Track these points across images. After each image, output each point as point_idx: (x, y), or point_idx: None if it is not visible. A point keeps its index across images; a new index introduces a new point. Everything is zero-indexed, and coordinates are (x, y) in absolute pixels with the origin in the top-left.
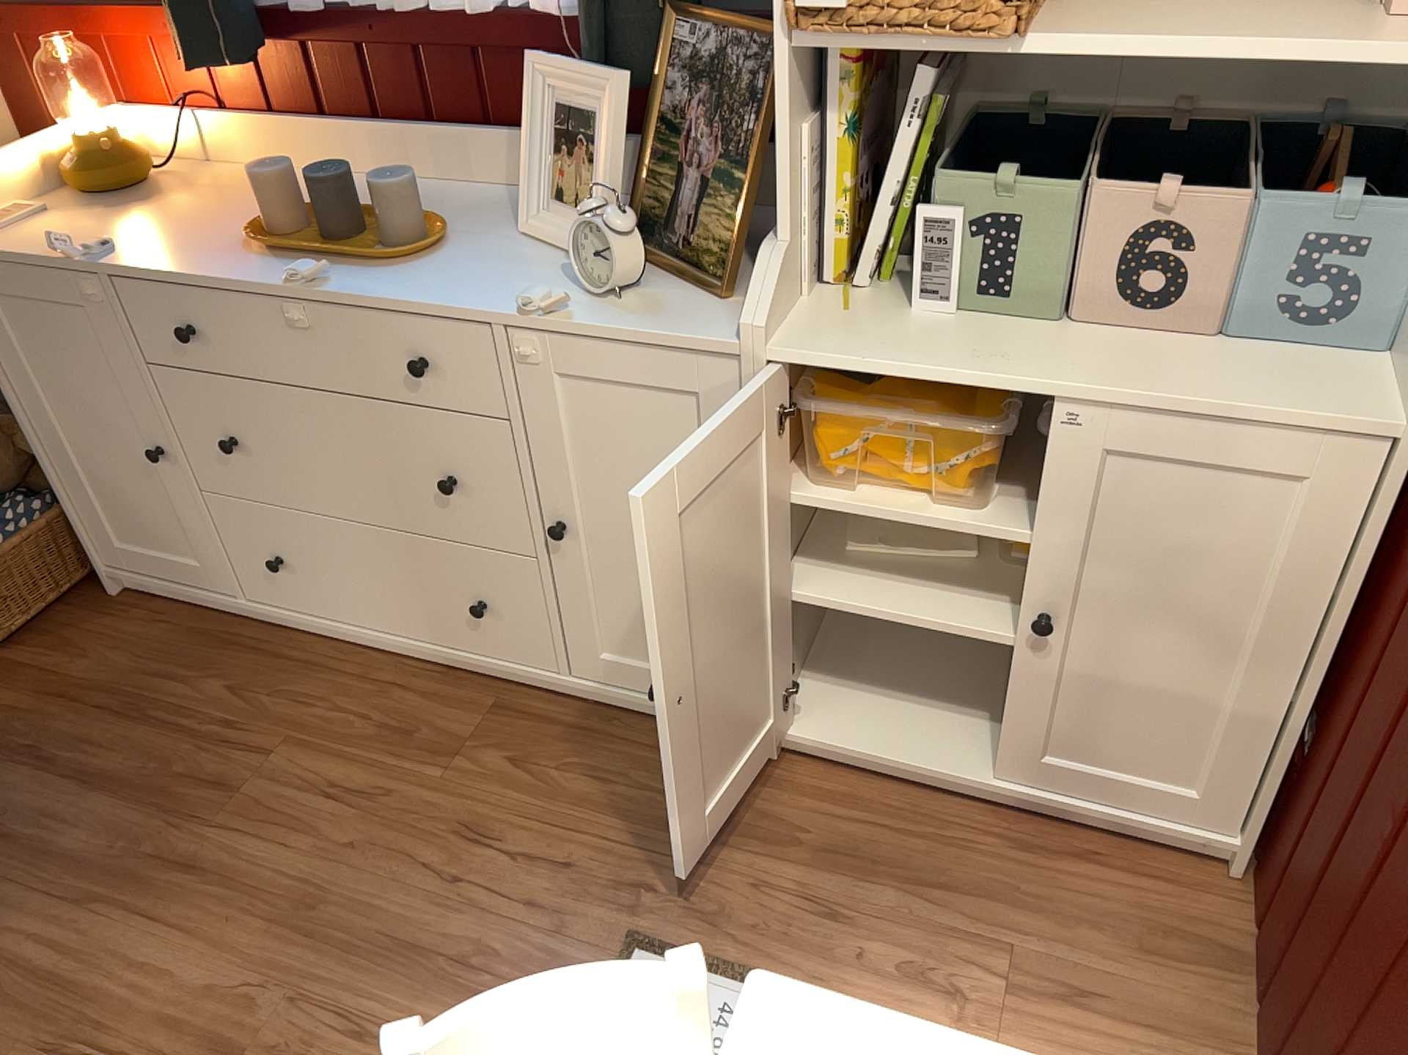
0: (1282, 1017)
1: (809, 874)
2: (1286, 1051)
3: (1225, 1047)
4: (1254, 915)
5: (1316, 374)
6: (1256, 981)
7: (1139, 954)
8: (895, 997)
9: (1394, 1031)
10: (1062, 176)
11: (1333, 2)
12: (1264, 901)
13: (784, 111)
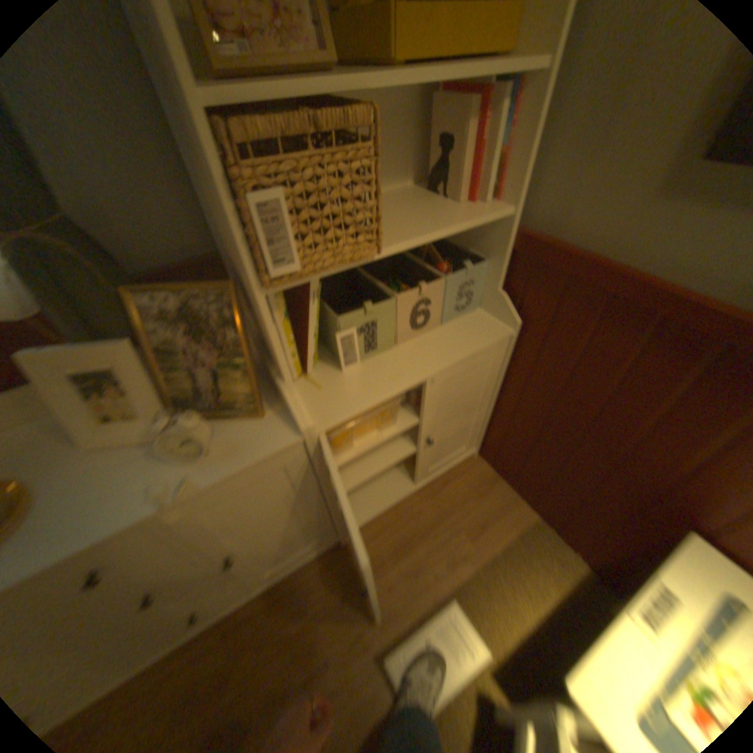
0: (528, 490)
1: (397, 568)
2: (537, 498)
3: (515, 505)
4: (487, 464)
5: (475, 326)
6: (503, 481)
7: (481, 500)
8: (454, 579)
9: (609, 492)
10: (382, 298)
11: (430, 202)
12: (489, 460)
13: (269, 327)
